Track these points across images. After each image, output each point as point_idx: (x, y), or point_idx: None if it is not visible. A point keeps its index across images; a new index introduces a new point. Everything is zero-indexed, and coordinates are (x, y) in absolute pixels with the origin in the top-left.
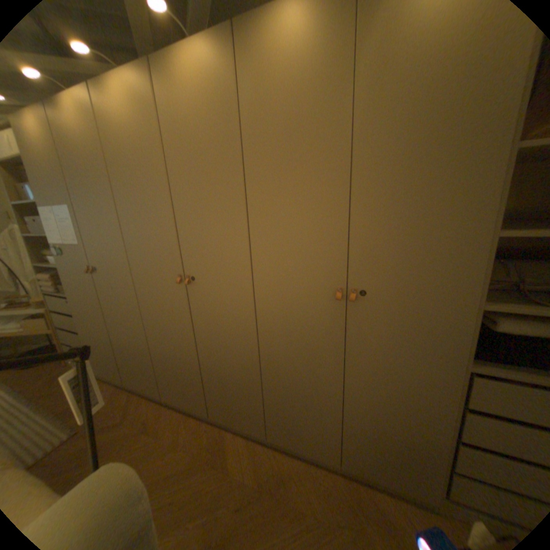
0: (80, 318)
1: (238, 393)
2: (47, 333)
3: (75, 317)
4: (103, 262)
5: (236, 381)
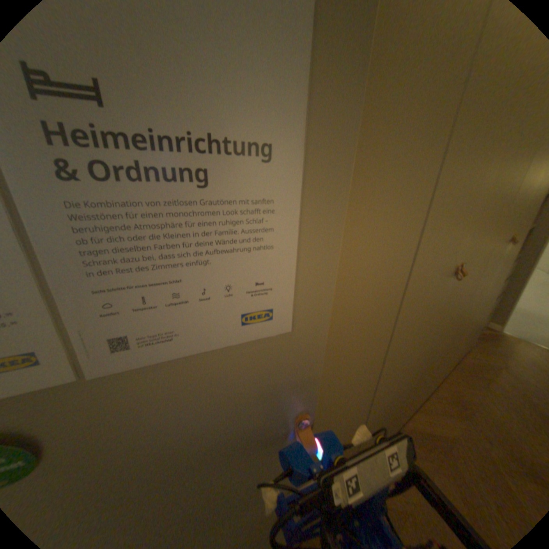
0: None
1: (436, 369)
2: None
3: None
4: (351, 308)
5: (441, 357)
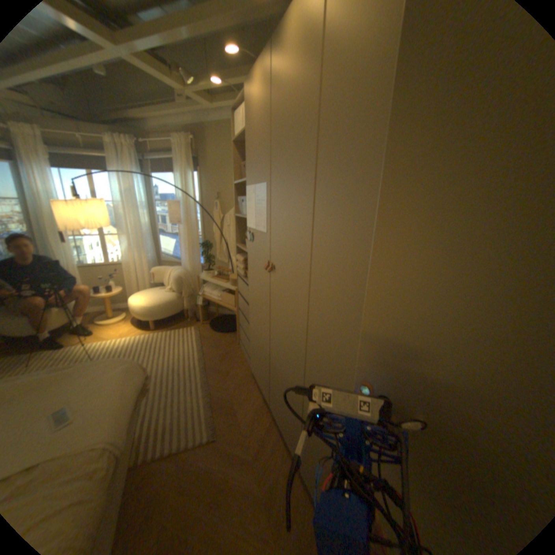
0: (253, 313)
1: None
2: (233, 310)
3: (250, 309)
4: (283, 263)
5: None
